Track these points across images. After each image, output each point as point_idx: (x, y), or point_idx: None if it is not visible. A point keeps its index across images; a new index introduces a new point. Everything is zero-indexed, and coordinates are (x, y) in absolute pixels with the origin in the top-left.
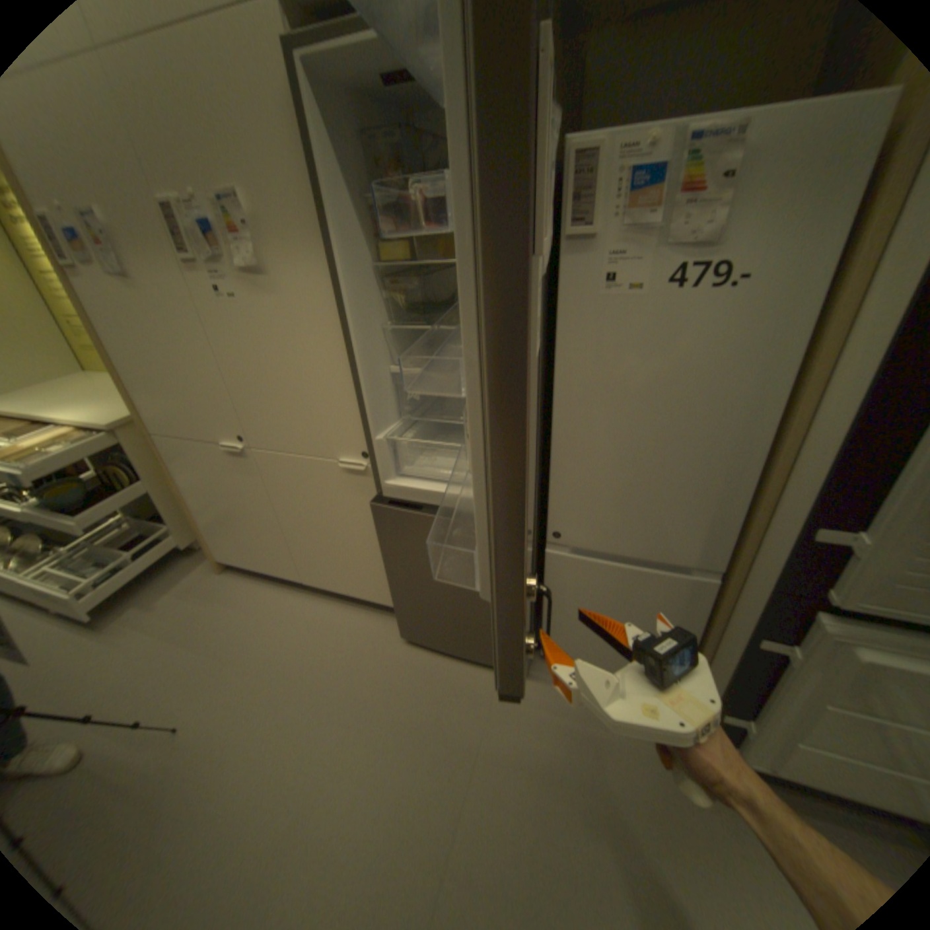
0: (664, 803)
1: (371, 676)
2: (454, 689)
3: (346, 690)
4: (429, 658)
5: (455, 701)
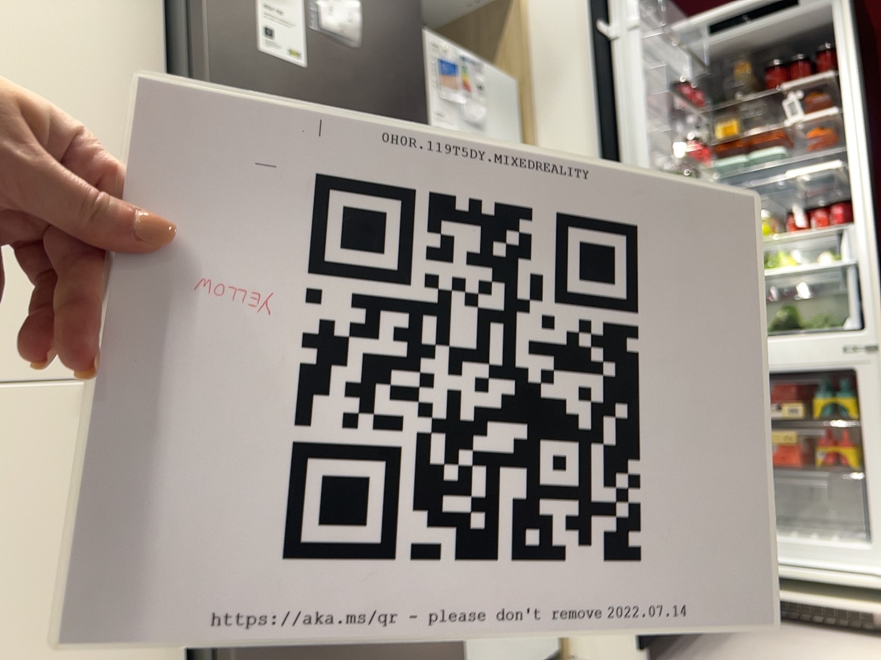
0: None
1: None
2: None
3: None
4: None
5: None
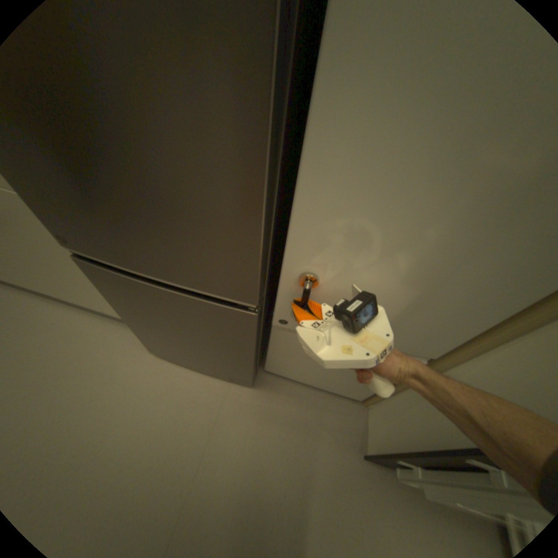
0: (337, 485)
1: (122, 385)
2: (192, 396)
3: (97, 398)
4: (174, 369)
5: (191, 407)
